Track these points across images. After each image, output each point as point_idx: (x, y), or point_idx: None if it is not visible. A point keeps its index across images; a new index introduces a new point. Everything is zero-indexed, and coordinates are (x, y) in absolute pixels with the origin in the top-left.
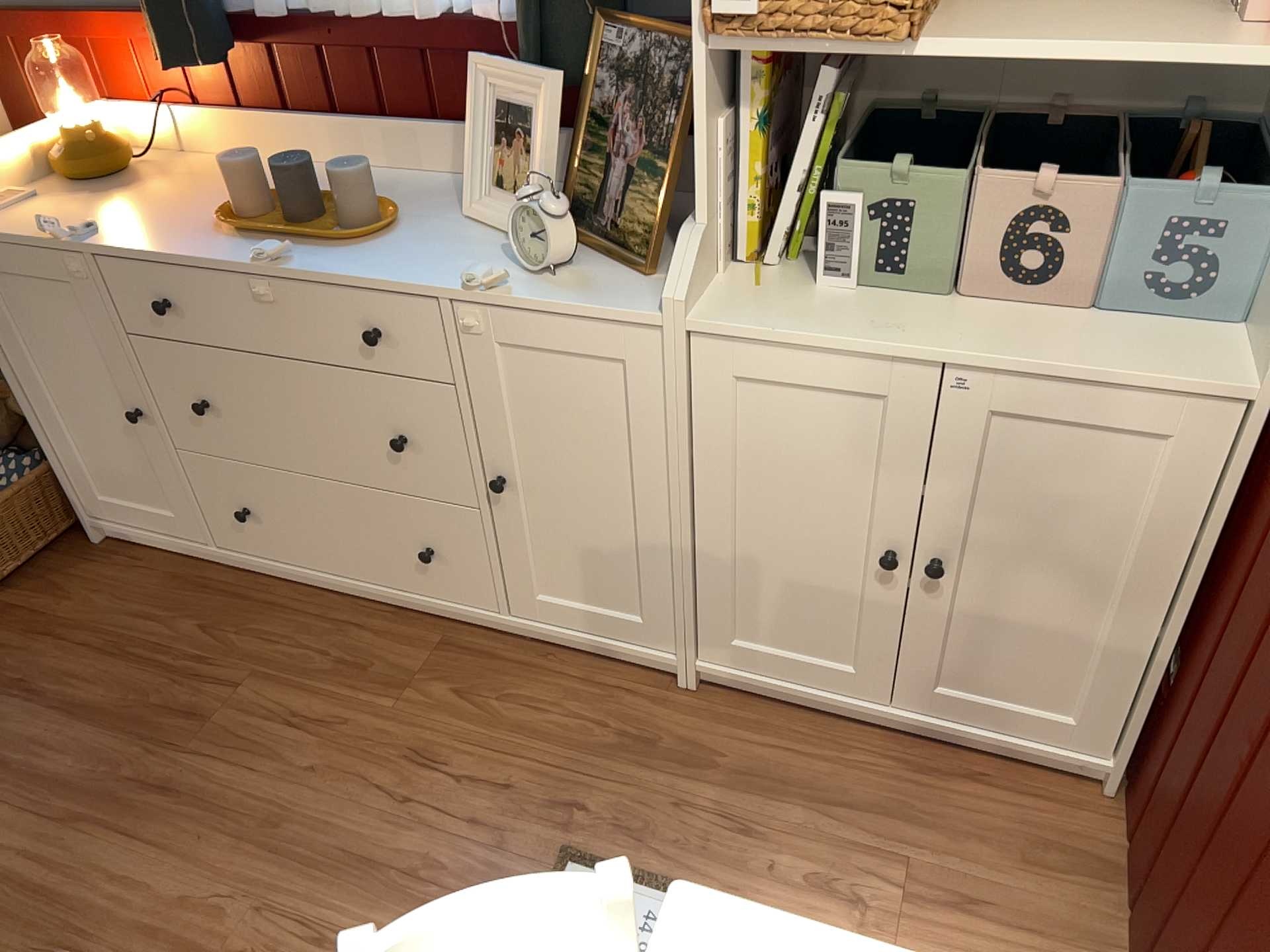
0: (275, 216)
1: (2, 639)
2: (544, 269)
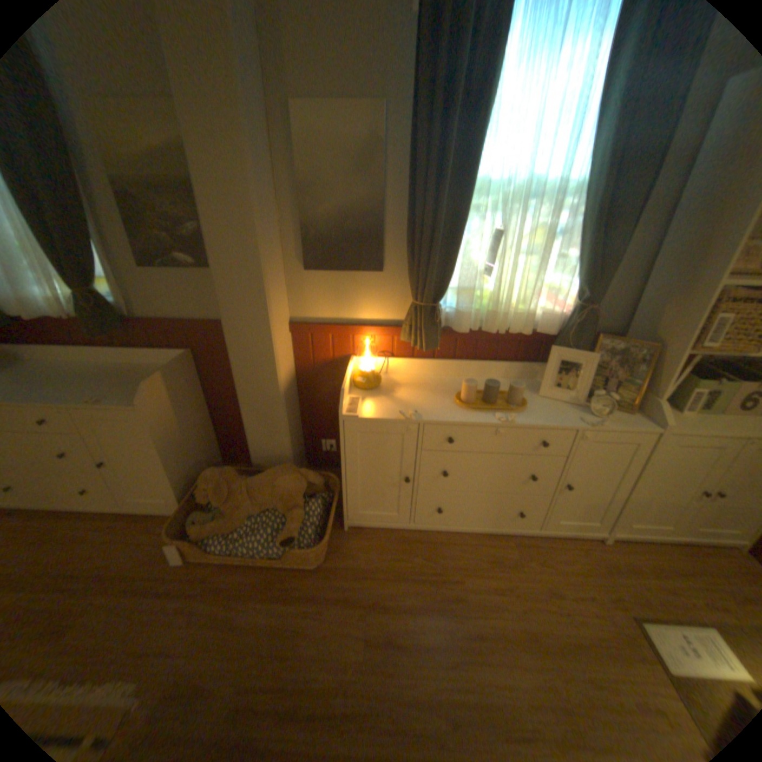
0: (476, 399)
1: (340, 589)
2: (607, 415)
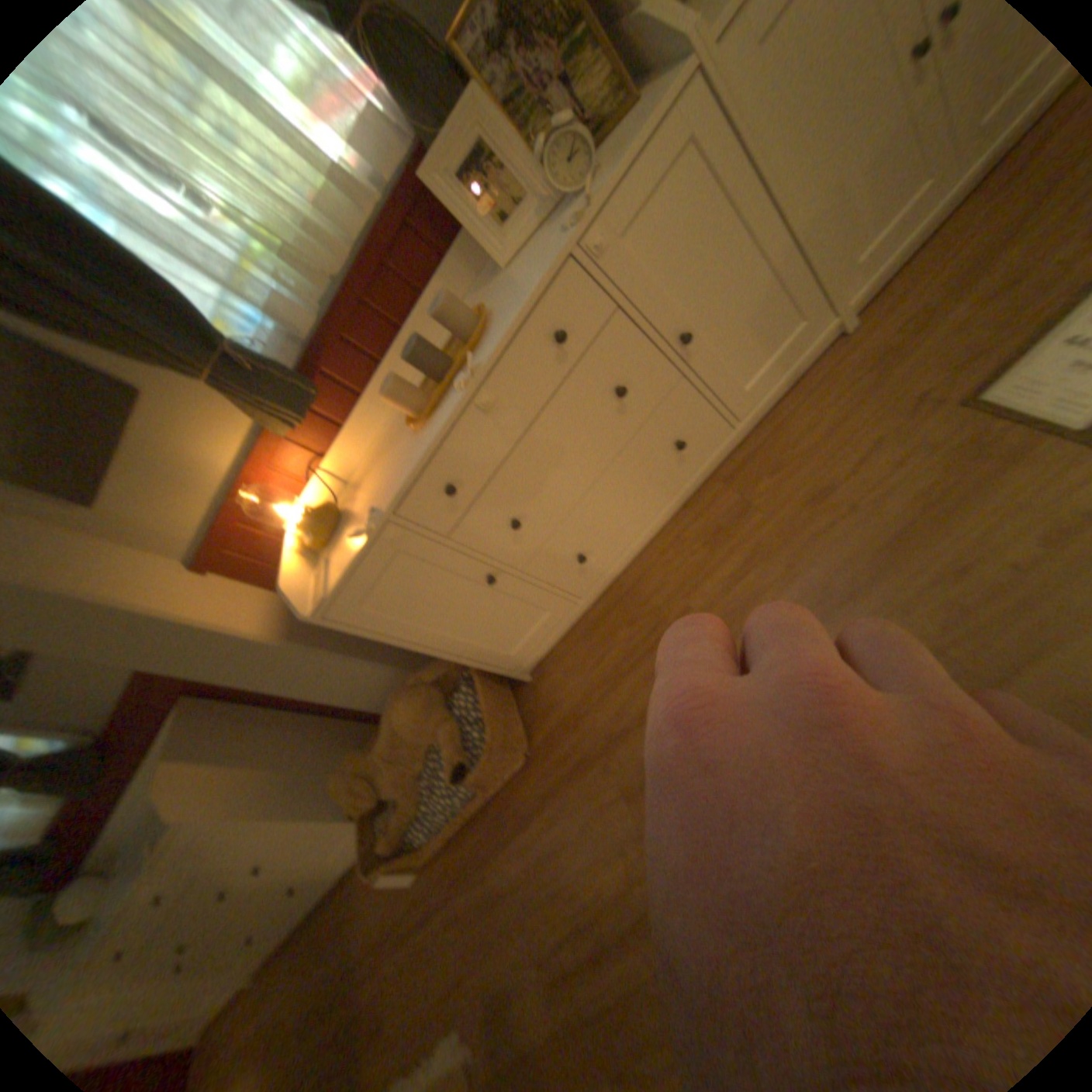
0: (422, 387)
1: (560, 751)
2: (587, 159)
